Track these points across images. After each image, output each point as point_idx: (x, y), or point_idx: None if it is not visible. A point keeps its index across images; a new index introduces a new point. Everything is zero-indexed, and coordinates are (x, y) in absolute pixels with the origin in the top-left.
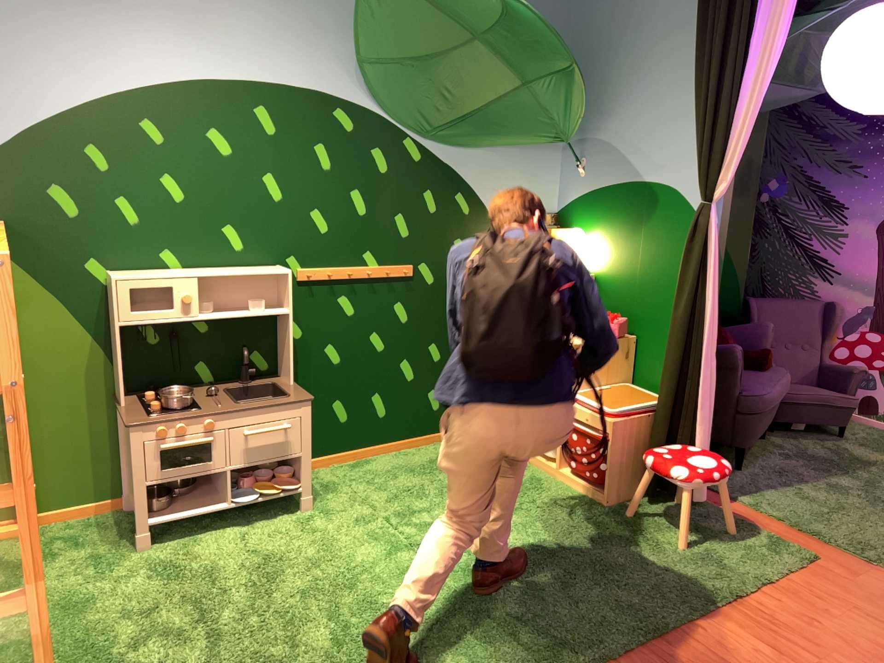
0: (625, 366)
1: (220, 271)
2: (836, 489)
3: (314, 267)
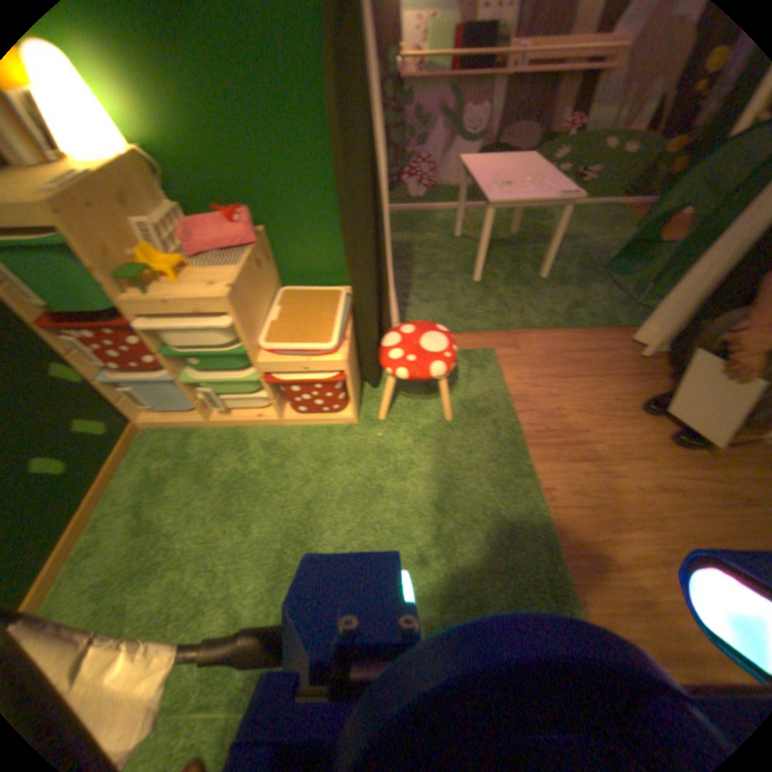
0: (271, 266)
1: None
2: (431, 279)
3: None
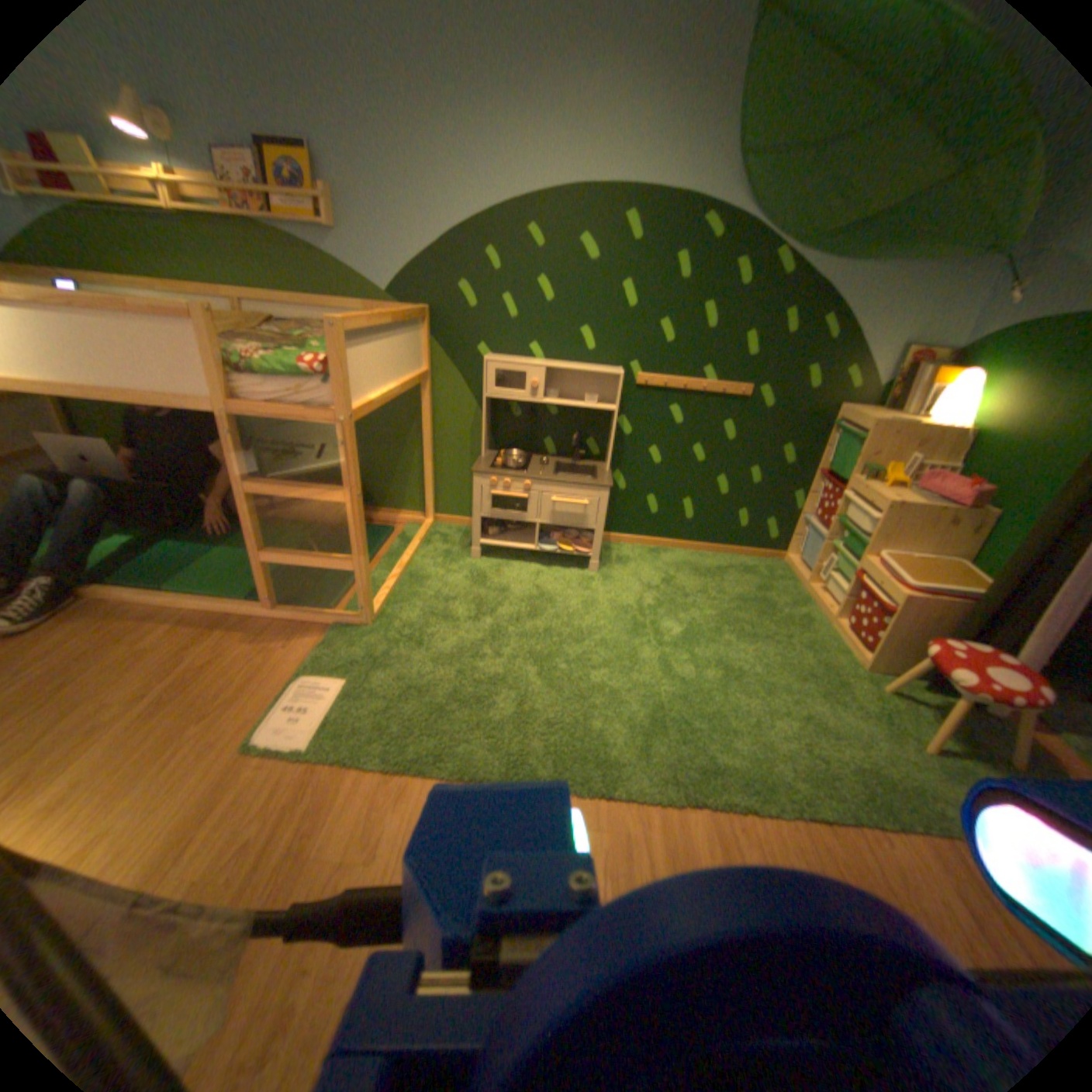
0: (971, 541)
1: (563, 362)
2: None
3: (649, 370)
